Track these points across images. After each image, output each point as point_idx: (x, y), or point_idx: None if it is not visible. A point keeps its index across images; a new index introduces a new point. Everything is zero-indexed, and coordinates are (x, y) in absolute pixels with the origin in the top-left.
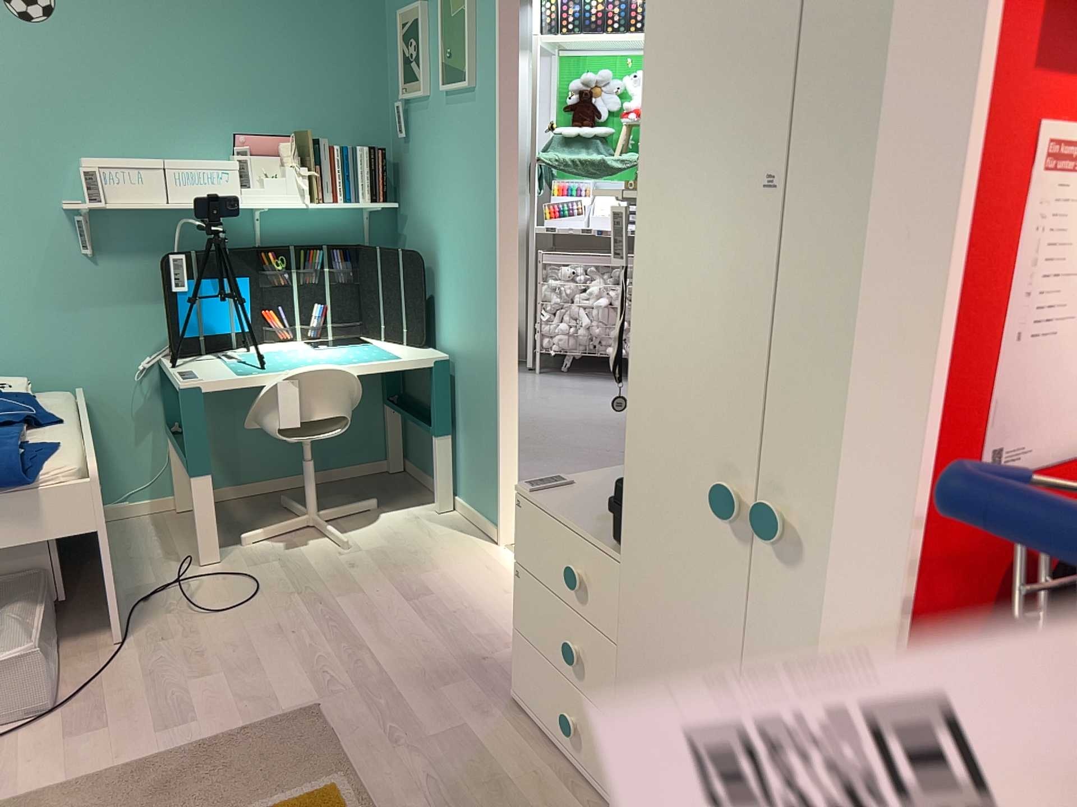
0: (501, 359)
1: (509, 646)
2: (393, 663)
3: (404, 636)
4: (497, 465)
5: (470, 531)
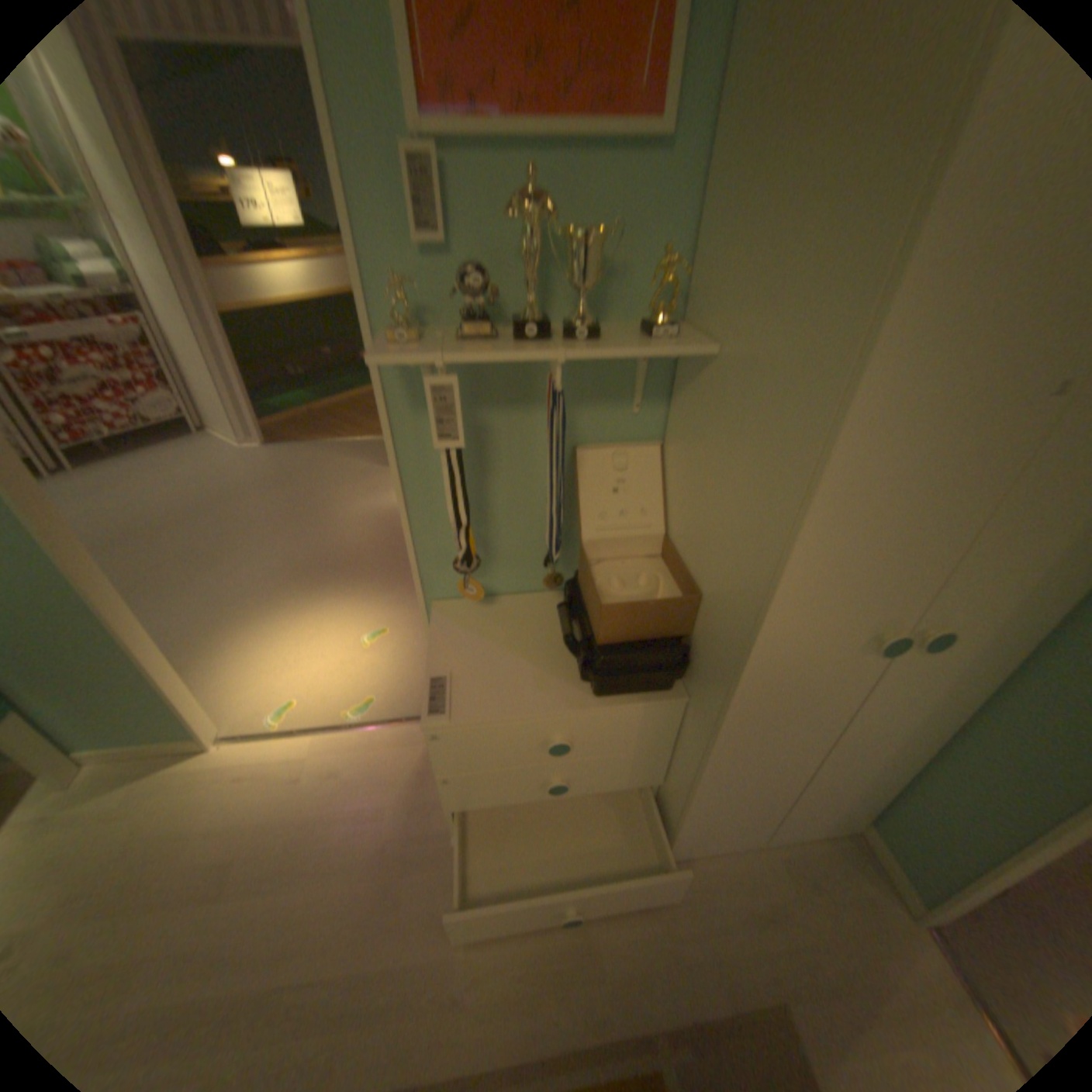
0: (89, 591)
1: (377, 816)
2: (321, 960)
3: (280, 929)
4: (153, 692)
5: (144, 767)
